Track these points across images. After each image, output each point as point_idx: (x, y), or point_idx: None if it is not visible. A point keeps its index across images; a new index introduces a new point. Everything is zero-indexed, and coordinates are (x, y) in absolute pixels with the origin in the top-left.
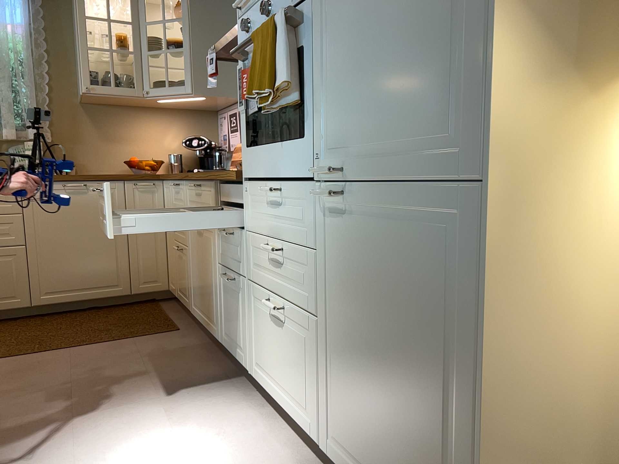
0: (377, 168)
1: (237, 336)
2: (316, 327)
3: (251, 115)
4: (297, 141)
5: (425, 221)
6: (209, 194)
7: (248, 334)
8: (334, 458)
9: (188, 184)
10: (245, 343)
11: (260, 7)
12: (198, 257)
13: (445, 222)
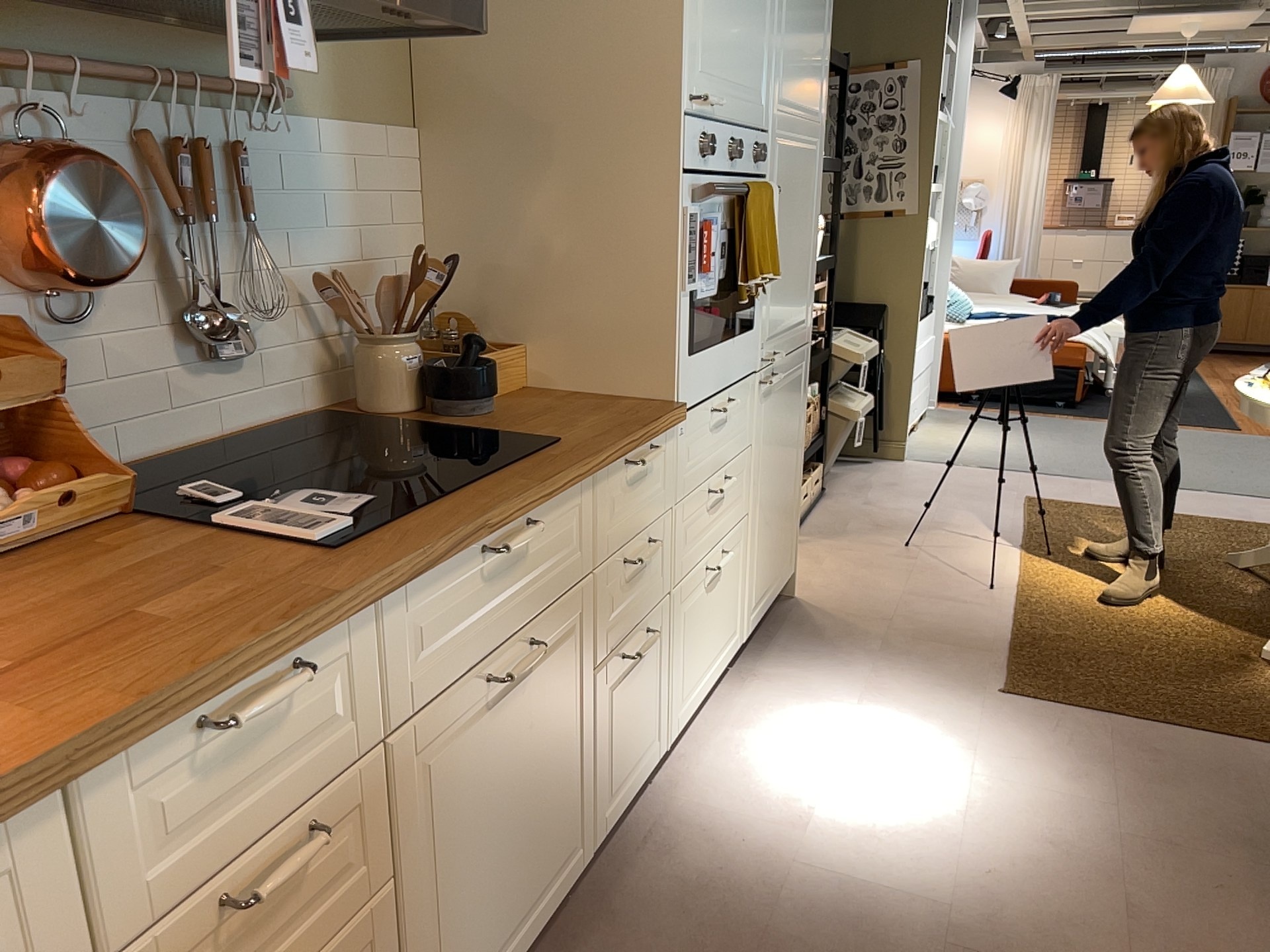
0: (784, 347)
1: (644, 731)
2: (744, 523)
3: (695, 301)
4: (737, 334)
5: (794, 372)
6: (566, 522)
7: (666, 681)
8: (750, 623)
9: (421, 586)
10: (661, 708)
11: (719, 138)
12: (493, 786)
13: (798, 370)
